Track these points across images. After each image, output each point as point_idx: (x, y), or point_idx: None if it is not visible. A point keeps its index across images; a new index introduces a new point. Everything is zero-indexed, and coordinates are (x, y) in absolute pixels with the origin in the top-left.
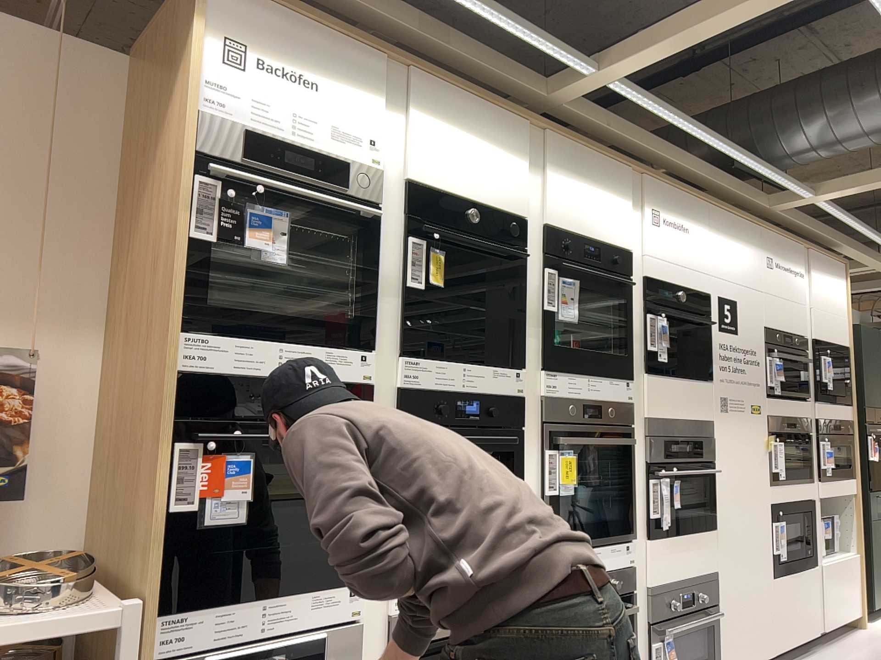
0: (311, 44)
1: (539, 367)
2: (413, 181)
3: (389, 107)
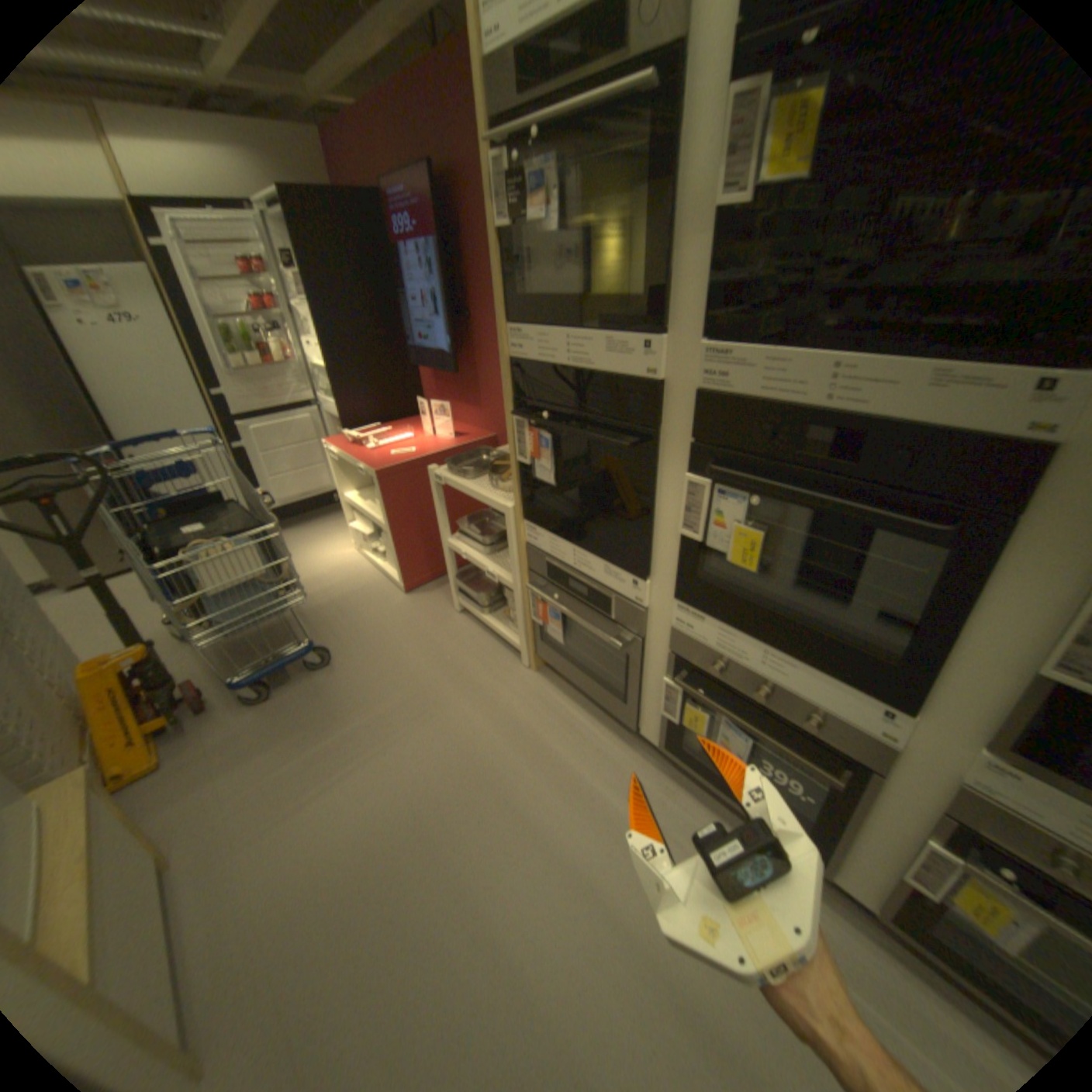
0: None
1: None
2: None
3: None
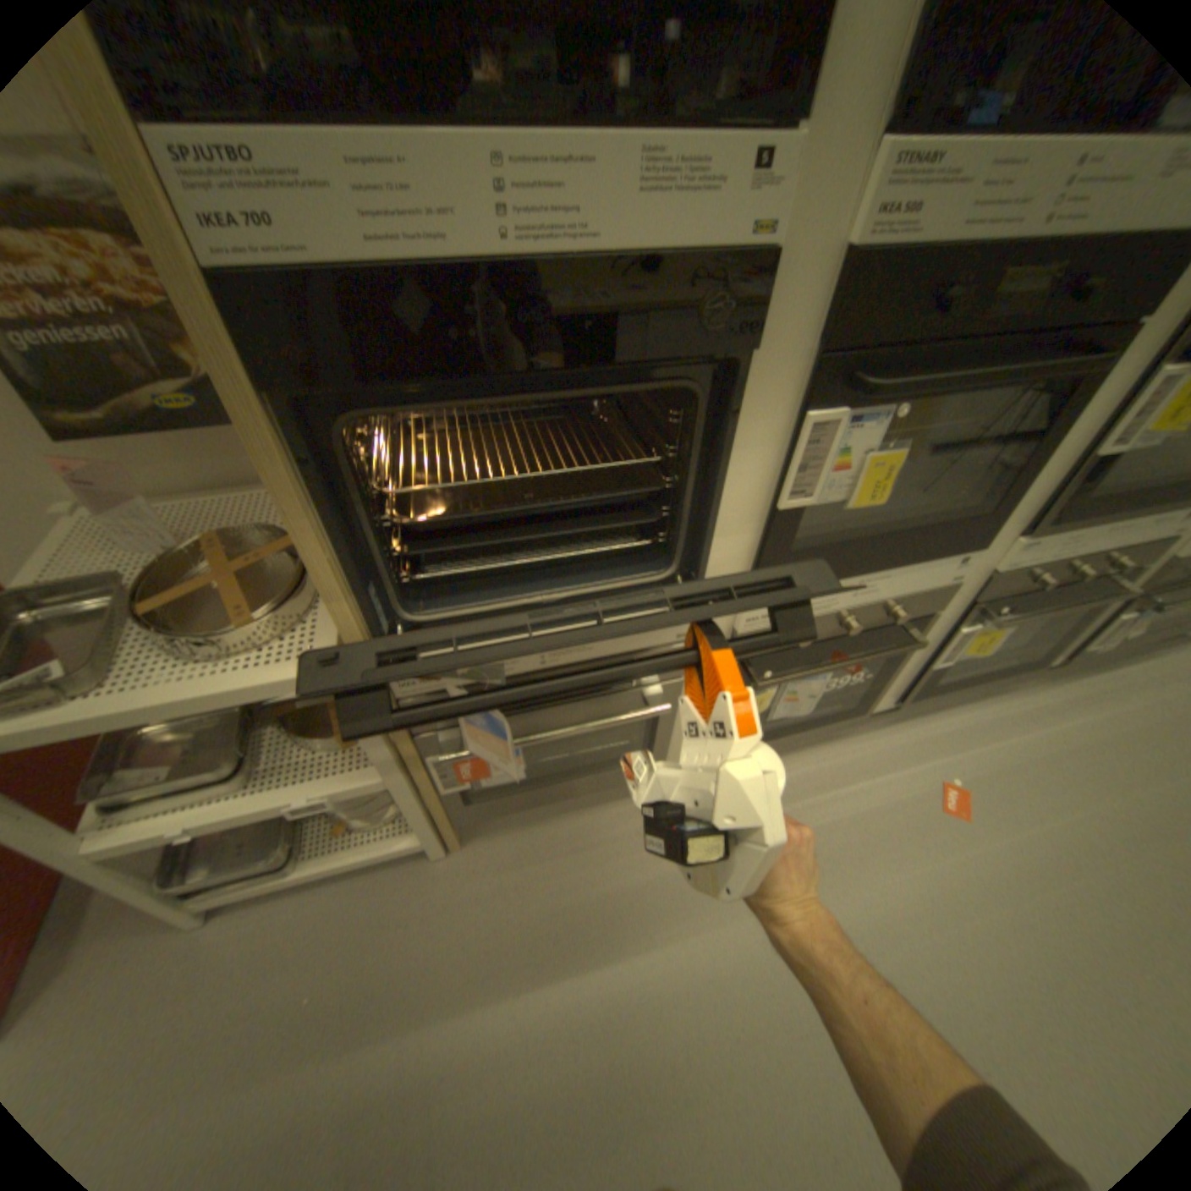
0: None
1: None
2: None
3: None
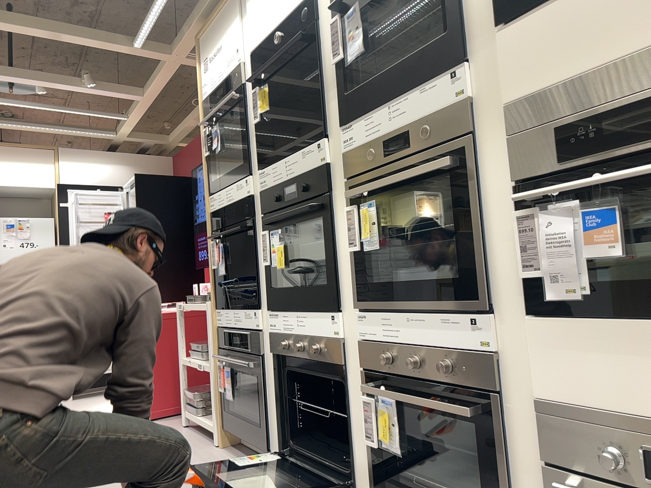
0: (215, 25)
1: (341, 125)
2: (250, 50)
3: (240, 15)
